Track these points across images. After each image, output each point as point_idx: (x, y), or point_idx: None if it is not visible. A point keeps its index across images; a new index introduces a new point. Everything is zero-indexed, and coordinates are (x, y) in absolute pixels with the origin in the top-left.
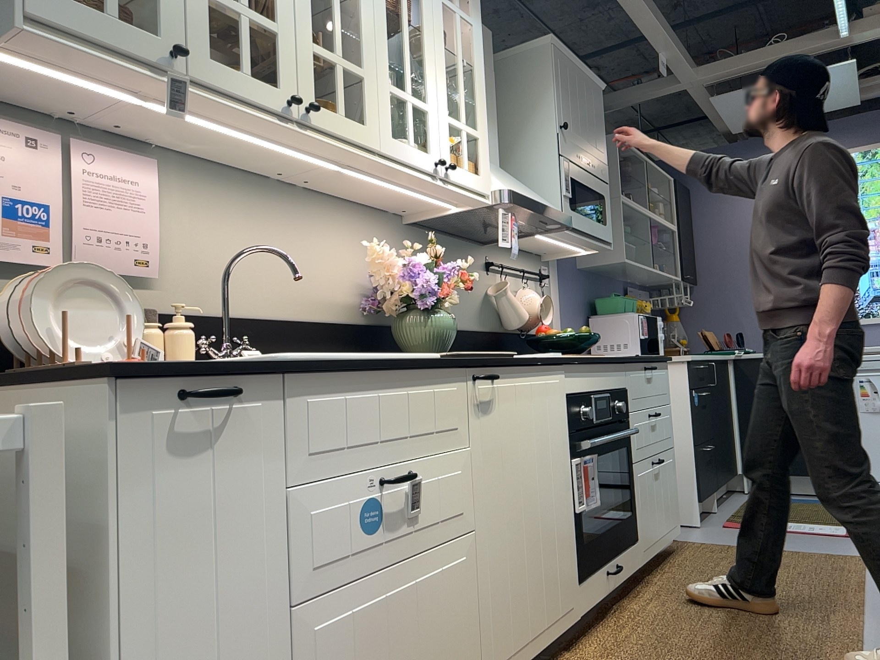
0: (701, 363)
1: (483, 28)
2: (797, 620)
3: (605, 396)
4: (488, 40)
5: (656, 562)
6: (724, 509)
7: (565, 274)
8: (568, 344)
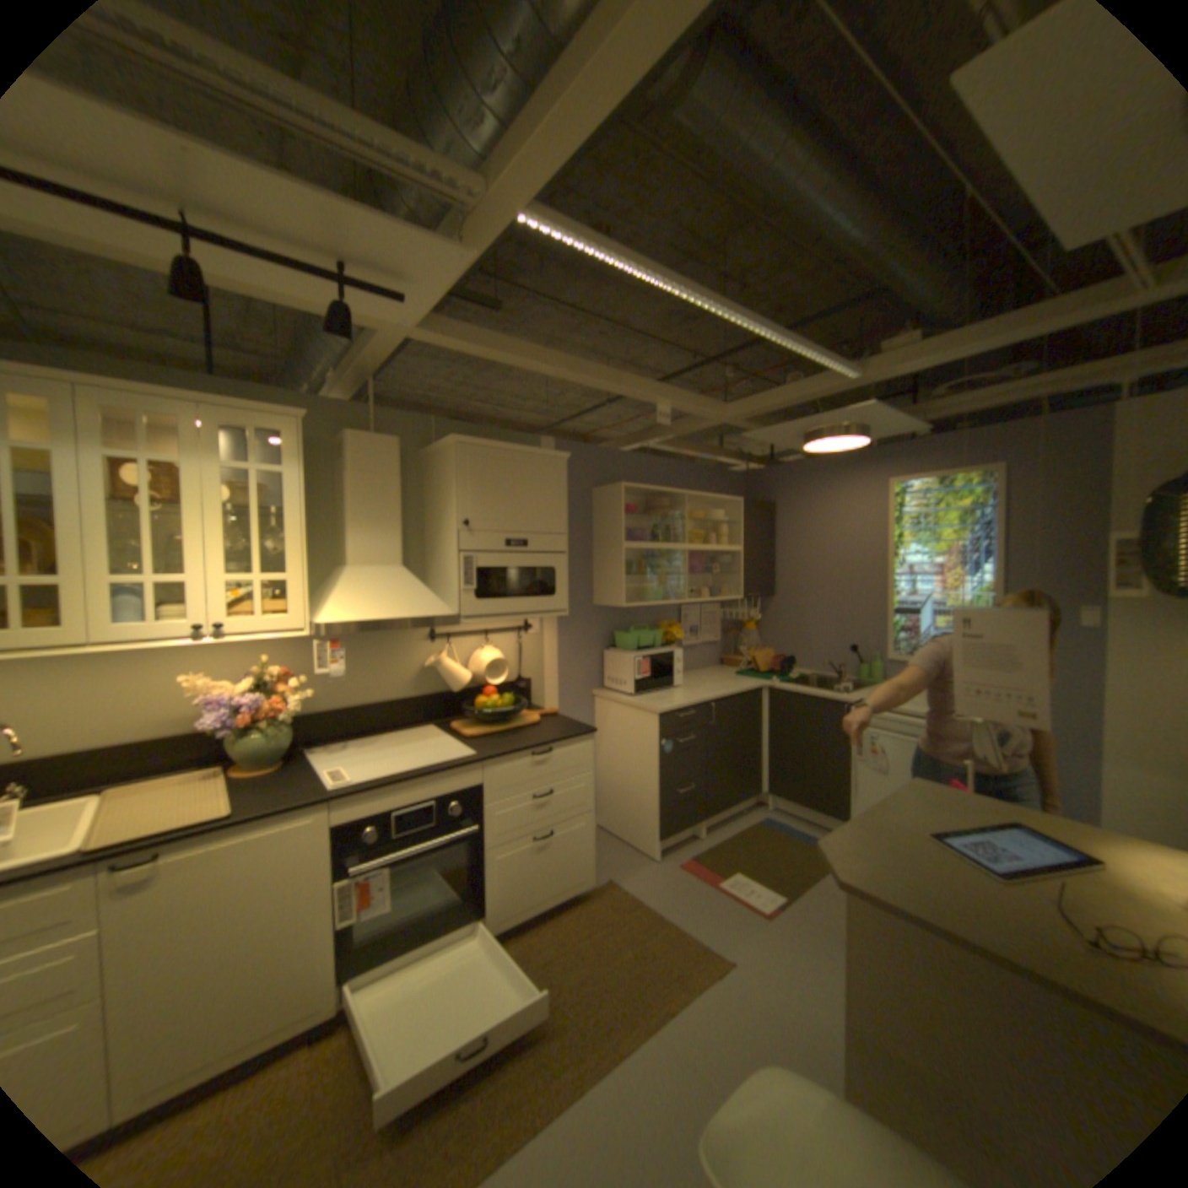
0: (689, 709)
1: (379, 437)
2: (532, 1065)
3: (428, 804)
4: (387, 447)
5: (549, 916)
6: (716, 837)
7: (567, 616)
8: (488, 714)
